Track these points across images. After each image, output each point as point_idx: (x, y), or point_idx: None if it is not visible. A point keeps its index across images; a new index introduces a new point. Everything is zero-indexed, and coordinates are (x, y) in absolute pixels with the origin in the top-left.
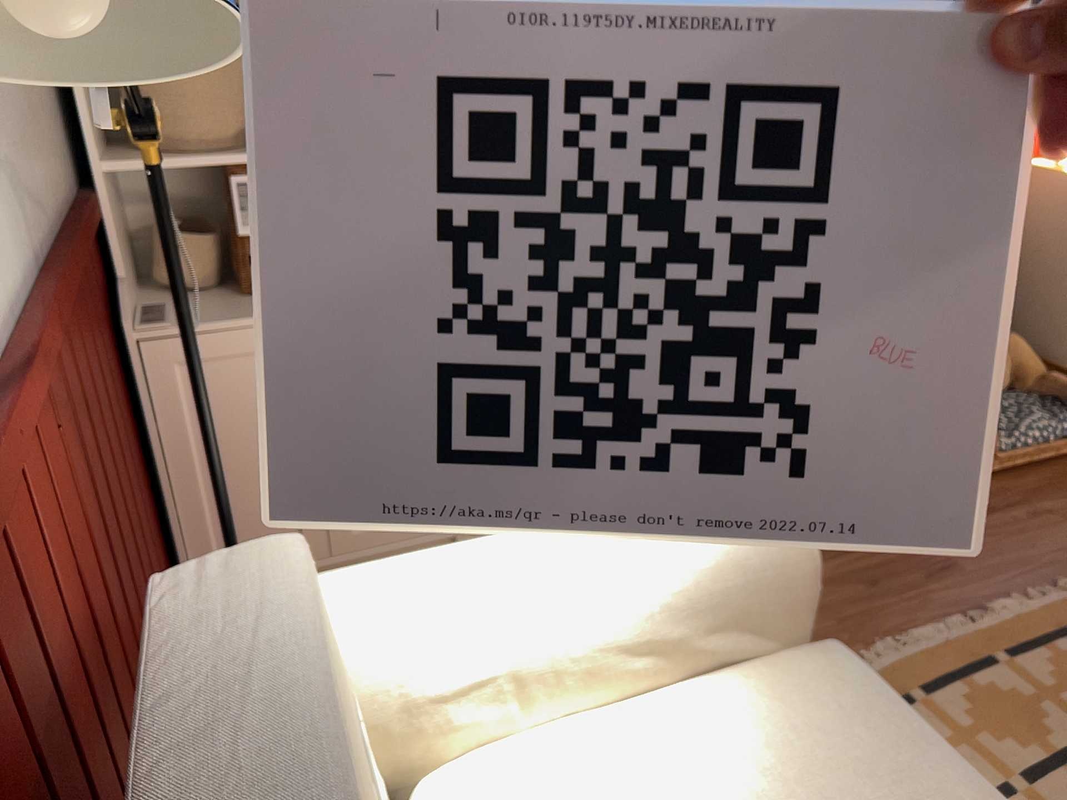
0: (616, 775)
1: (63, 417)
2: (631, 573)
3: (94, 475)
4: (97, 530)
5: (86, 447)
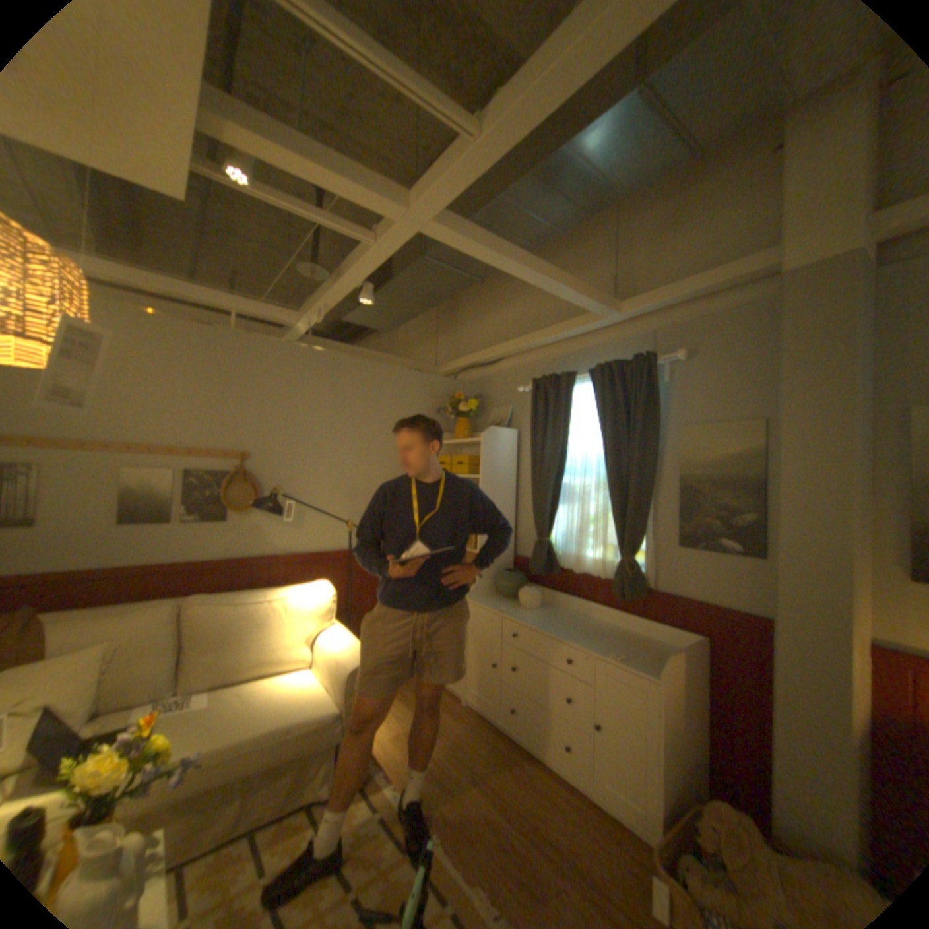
0: (293, 681)
1: (346, 574)
2: (333, 649)
3: (358, 592)
4: (347, 600)
5: (358, 586)
